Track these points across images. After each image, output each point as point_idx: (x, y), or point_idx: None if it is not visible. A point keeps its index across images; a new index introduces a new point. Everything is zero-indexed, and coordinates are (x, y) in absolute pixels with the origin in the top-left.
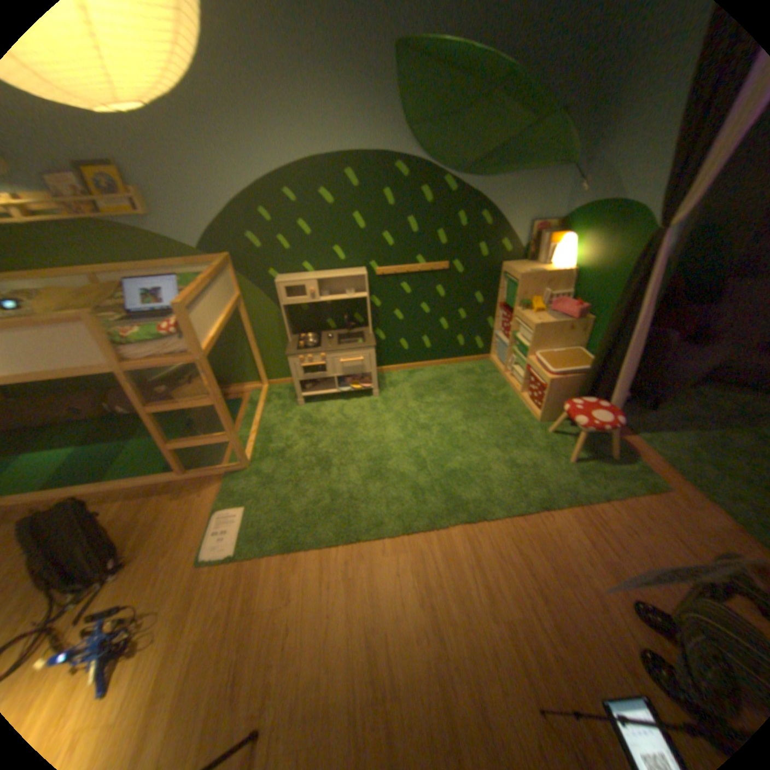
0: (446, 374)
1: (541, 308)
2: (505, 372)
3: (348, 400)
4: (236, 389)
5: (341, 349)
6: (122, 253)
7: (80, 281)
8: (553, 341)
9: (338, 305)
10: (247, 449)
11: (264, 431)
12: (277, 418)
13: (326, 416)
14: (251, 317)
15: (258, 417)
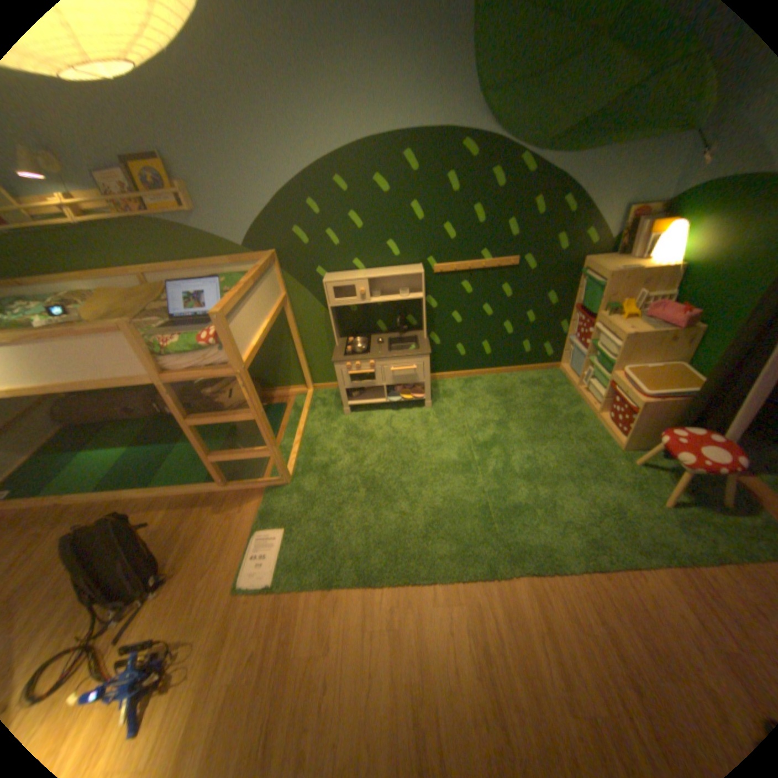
0: (507, 384)
1: (635, 314)
2: (579, 386)
3: (397, 411)
4: (280, 393)
5: (391, 356)
6: (167, 251)
7: (128, 282)
8: (648, 354)
9: (389, 306)
10: (289, 462)
11: (307, 442)
12: (320, 428)
13: (372, 429)
14: (296, 319)
15: (301, 426)
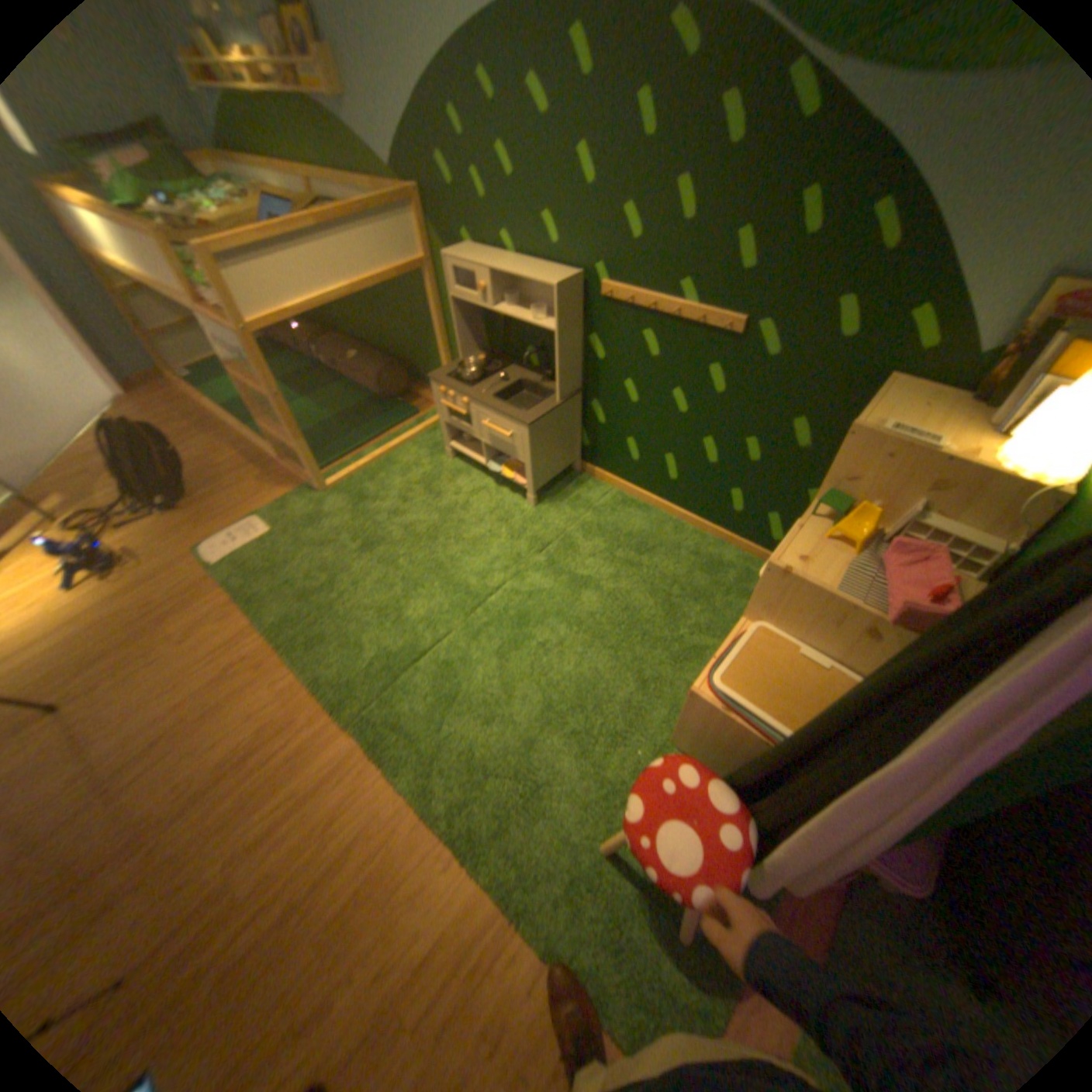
0: (672, 542)
1: (852, 539)
2: None
3: (500, 487)
4: (428, 395)
5: (488, 404)
6: (330, 154)
7: (300, 186)
8: (810, 628)
9: (543, 329)
10: (345, 472)
11: (385, 464)
12: (413, 456)
13: (452, 490)
14: (443, 301)
15: (397, 442)
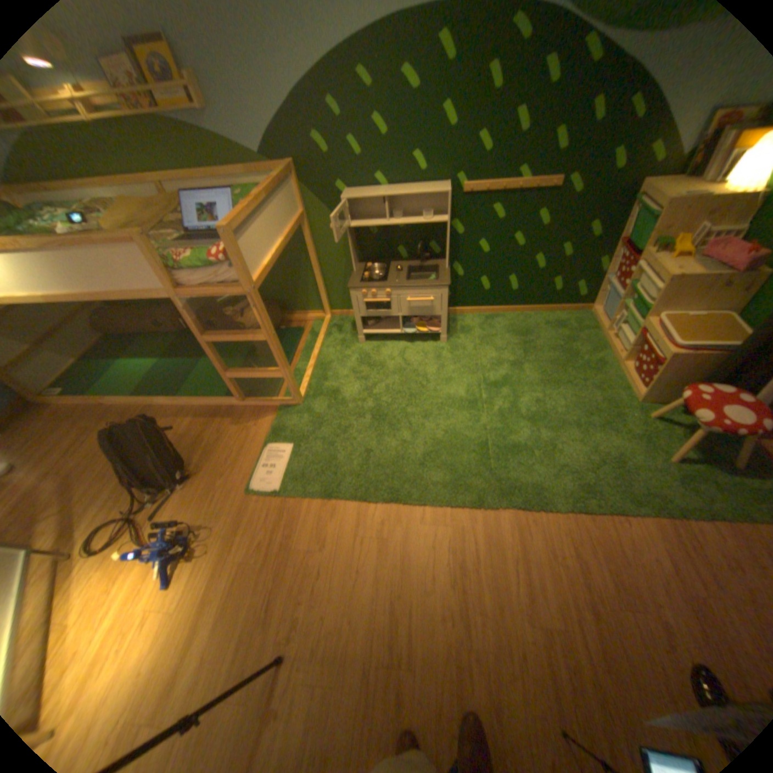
0: (530, 324)
1: (688, 252)
2: (609, 331)
3: (411, 343)
4: (299, 316)
5: (408, 285)
6: (182, 157)
7: (146, 190)
8: (692, 300)
9: (412, 230)
10: (302, 384)
11: (321, 367)
12: (335, 354)
13: (385, 359)
14: (314, 239)
15: (316, 351)
